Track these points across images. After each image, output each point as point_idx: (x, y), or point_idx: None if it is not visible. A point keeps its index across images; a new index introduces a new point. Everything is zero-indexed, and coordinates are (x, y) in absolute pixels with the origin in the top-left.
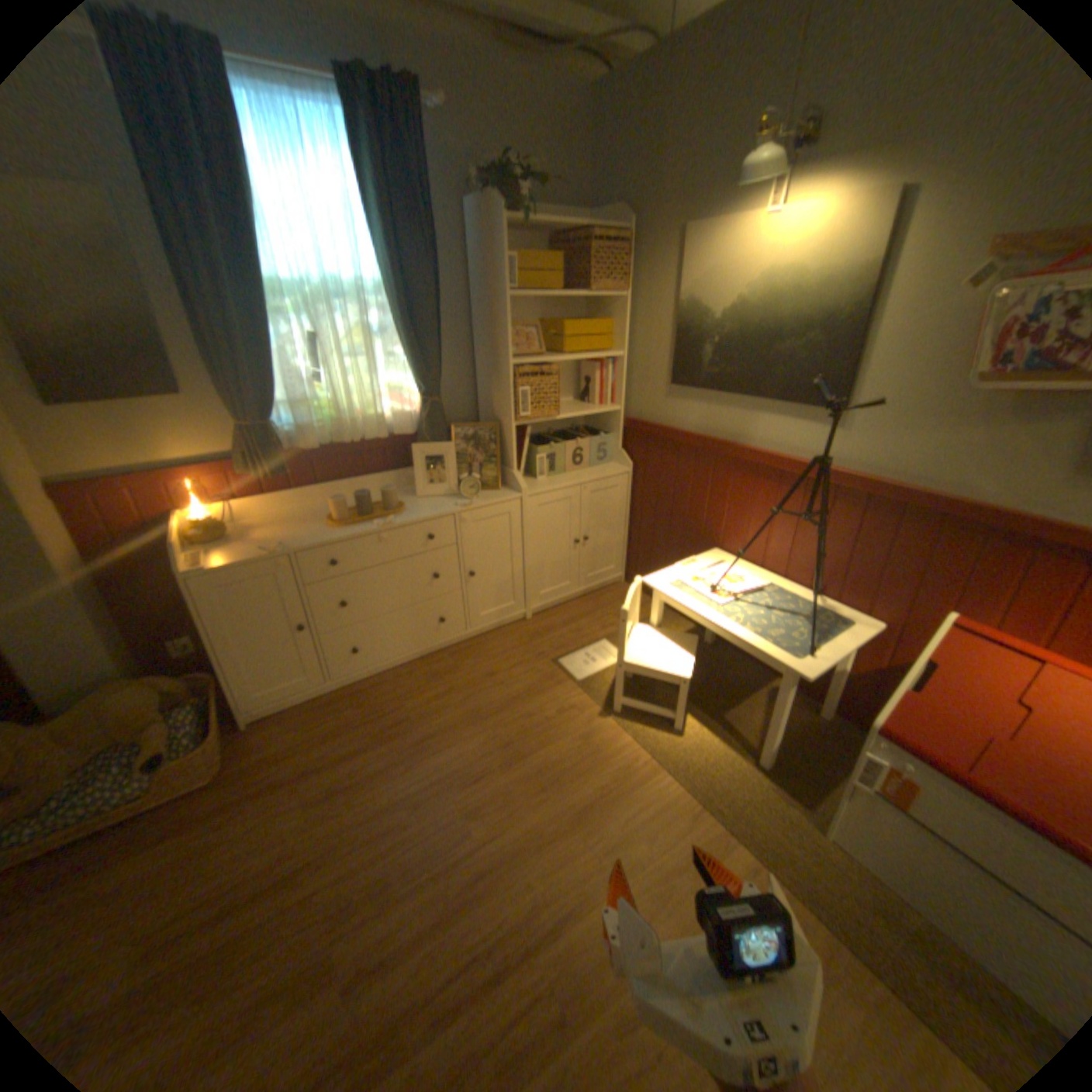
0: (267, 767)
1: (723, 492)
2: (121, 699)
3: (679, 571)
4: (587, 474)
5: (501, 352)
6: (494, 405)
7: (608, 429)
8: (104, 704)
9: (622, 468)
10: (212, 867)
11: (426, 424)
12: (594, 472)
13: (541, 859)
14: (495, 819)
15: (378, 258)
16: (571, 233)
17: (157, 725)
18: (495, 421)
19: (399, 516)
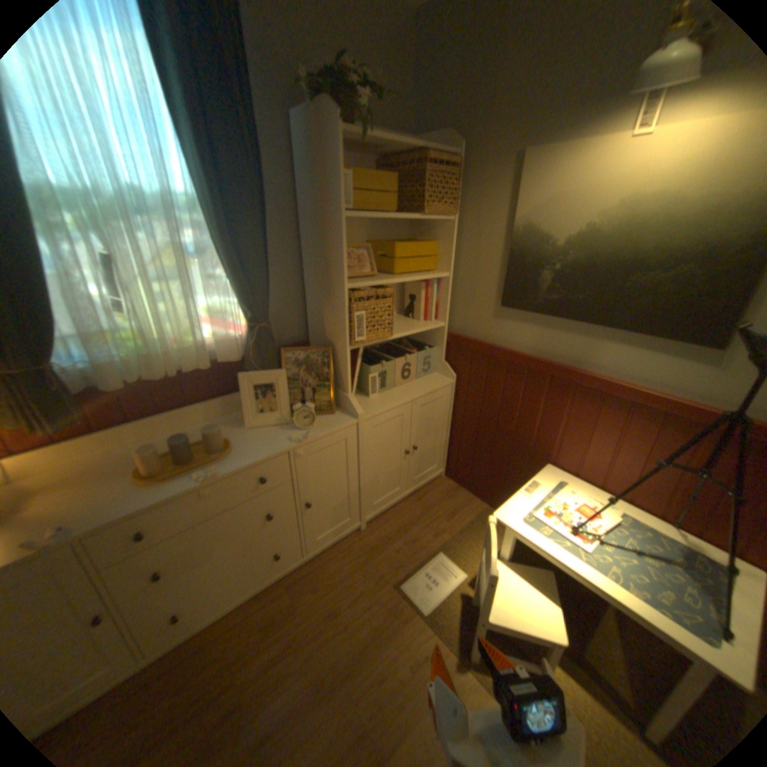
0: None
1: (559, 413)
2: None
3: (526, 498)
4: (416, 387)
5: (335, 275)
6: (327, 327)
7: (431, 342)
8: None
9: (446, 379)
10: None
11: (255, 350)
12: (422, 384)
13: None
14: None
15: (192, 168)
16: (401, 155)
17: None
18: (328, 342)
19: (224, 459)
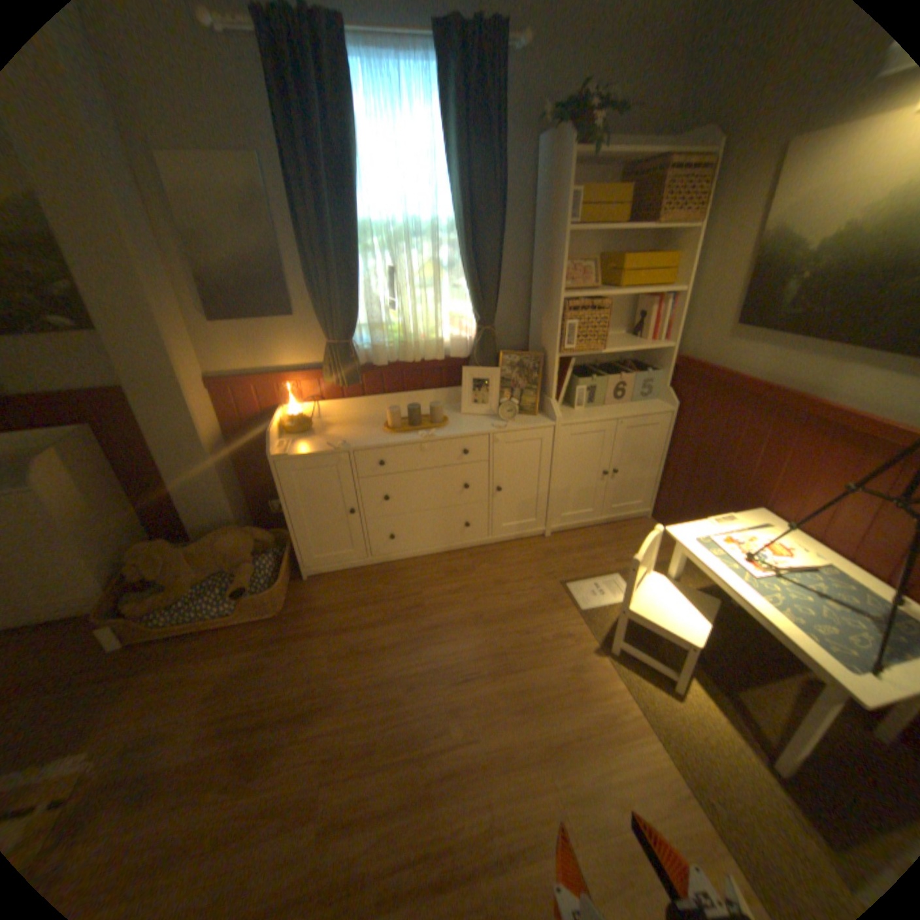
0: (313, 617)
1: (785, 449)
2: (227, 541)
3: (712, 527)
4: (627, 409)
5: (554, 286)
6: (542, 336)
7: (658, 365)
8: (217, 542)
9: (667, 407)
10: (259, 686)
11: (477, 350)
12: (635, 407)
13: (507, 783)
14: (474, 726)
15: (453, 199)
16: (647, 162)
17: (246, 566)
18: (541, 351)
19: (441, 430)
